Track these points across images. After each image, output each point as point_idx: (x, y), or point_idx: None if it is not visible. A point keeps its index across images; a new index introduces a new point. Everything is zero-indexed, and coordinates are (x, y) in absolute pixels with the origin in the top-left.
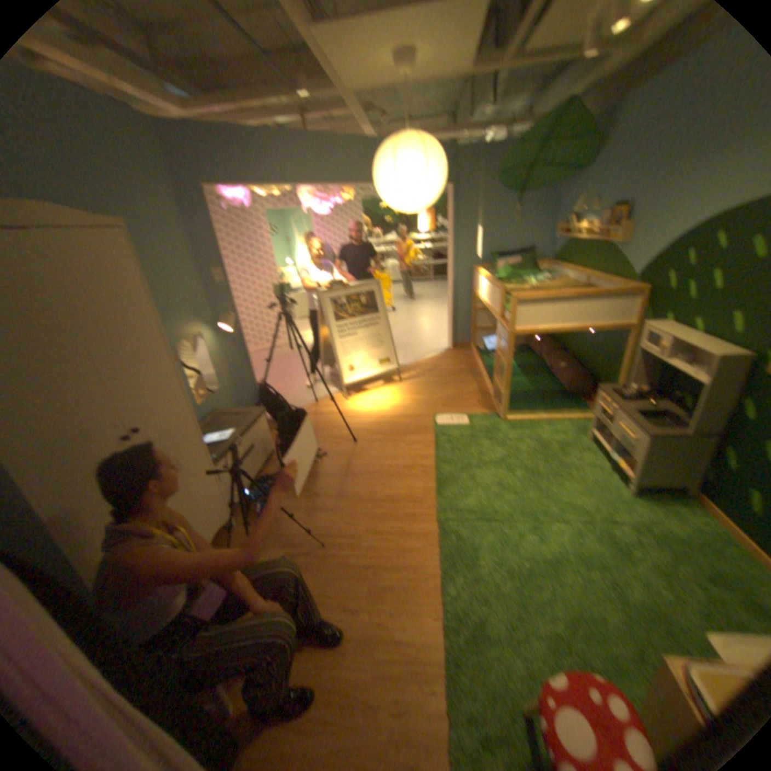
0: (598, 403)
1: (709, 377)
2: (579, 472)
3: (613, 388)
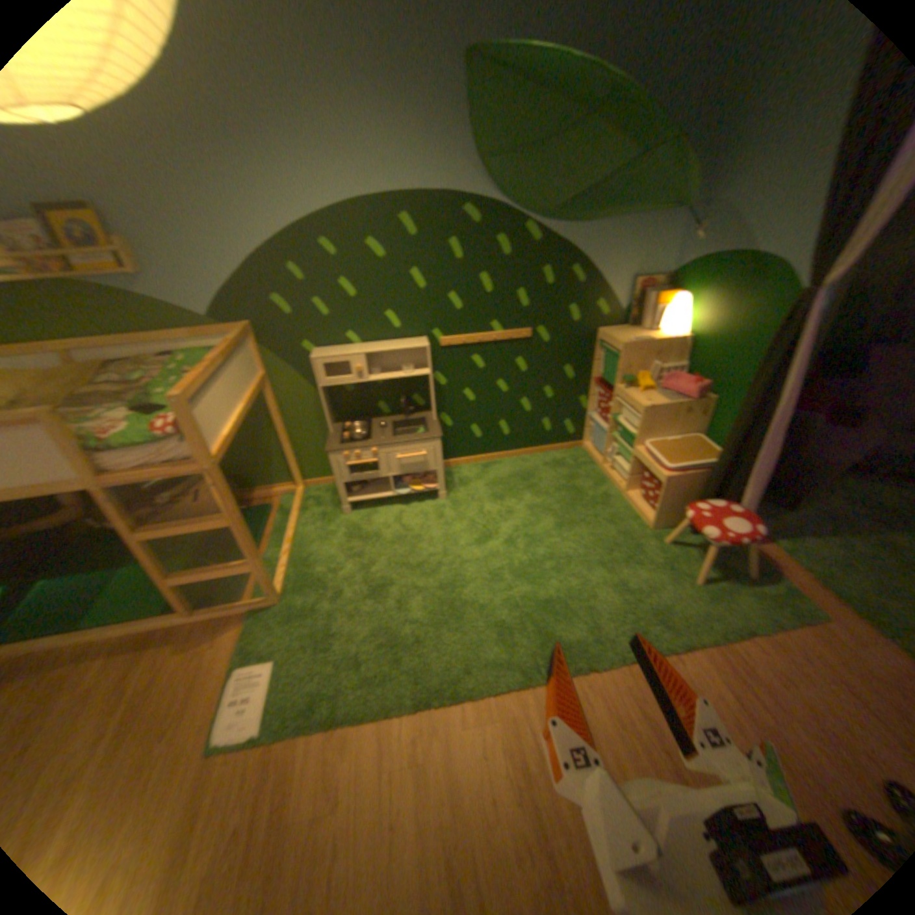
0: (267, 493)
1: (415, 371)
2: (409, 528)
3: (338, 442)
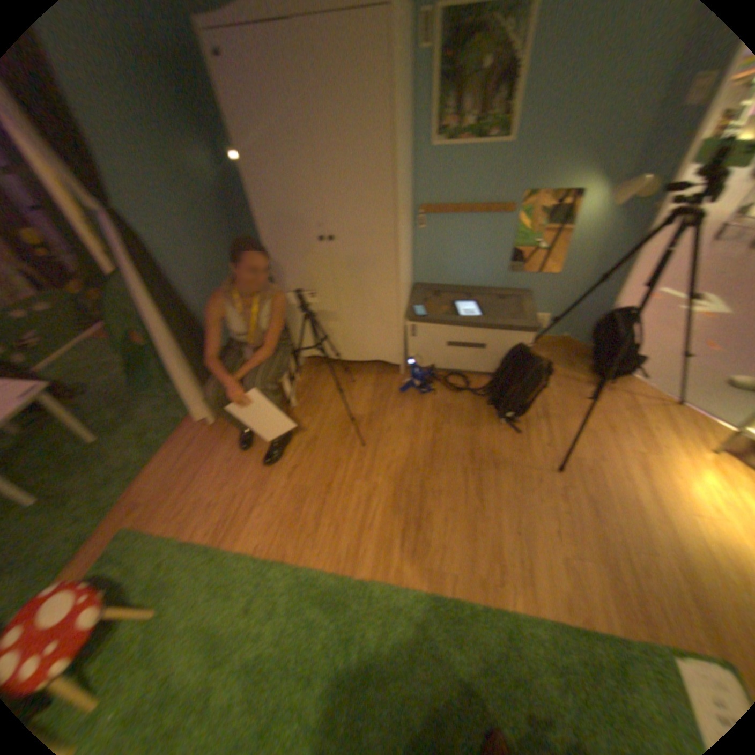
0: None
1: None
2: None
3: None
